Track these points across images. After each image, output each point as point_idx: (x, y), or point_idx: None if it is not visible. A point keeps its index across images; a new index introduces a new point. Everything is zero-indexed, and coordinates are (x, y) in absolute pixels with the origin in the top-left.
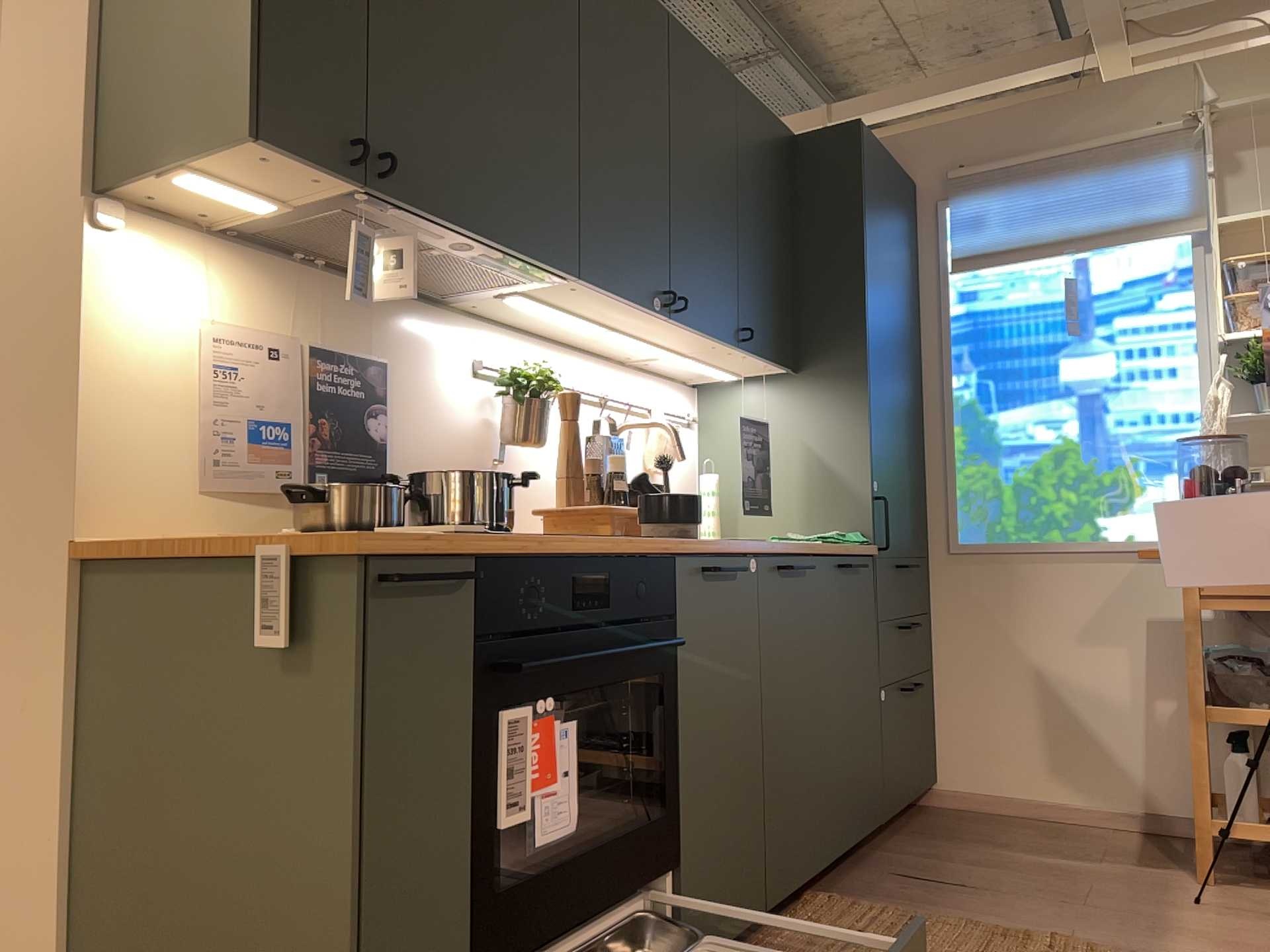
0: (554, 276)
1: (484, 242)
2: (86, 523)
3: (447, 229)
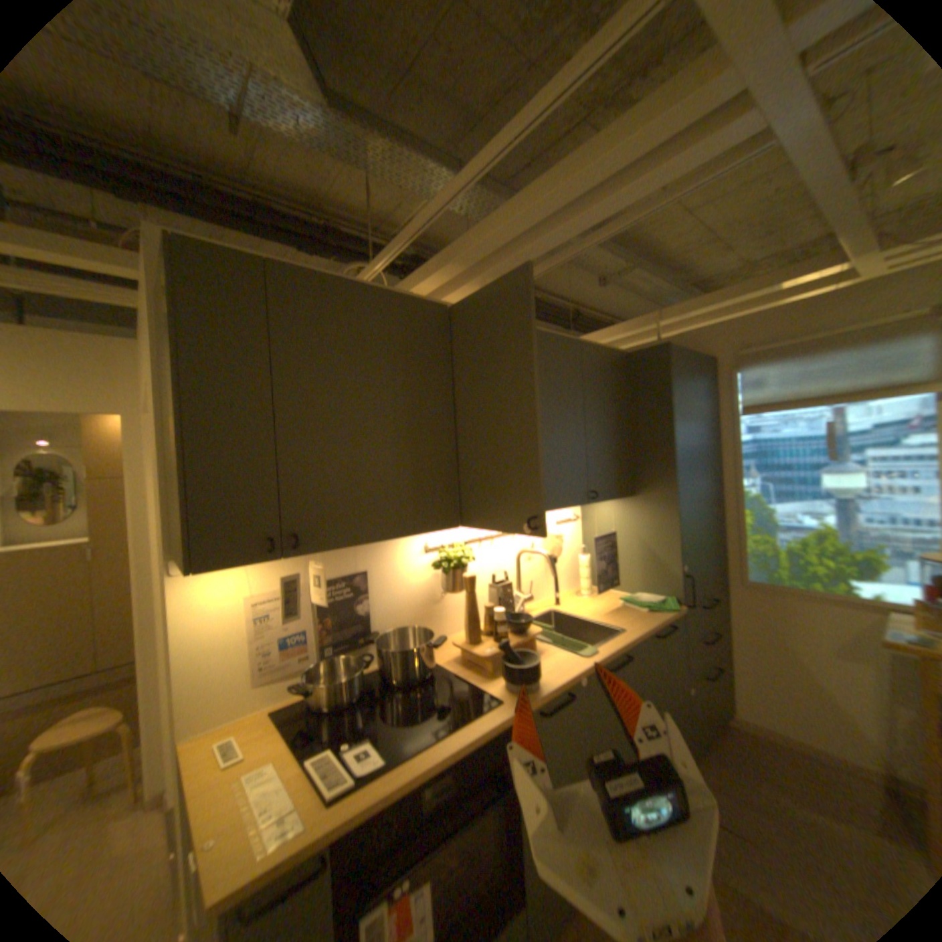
0: (445, 525)
1: (384, 539)
2: (182, 733)
3: (356, 544)
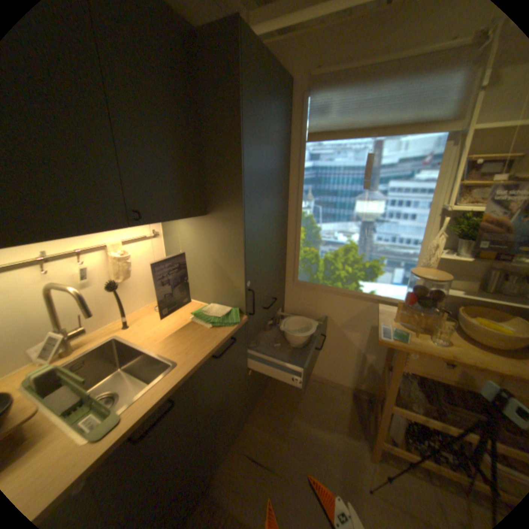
0: None
1: None
2: None
3: None
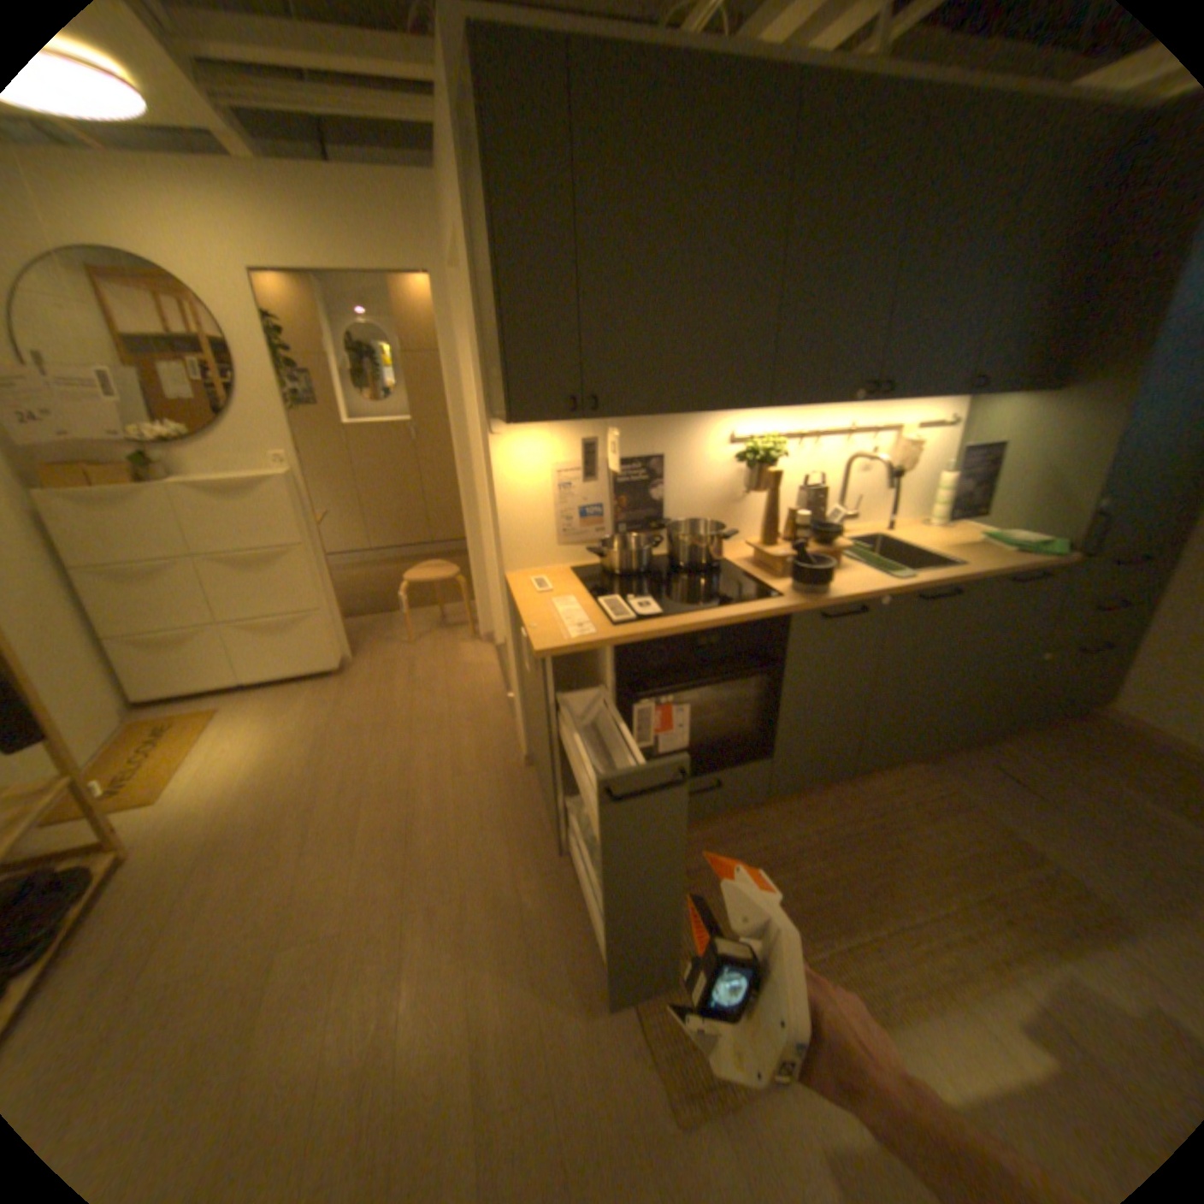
0: (752, 406)
1: (680, 413)
2: (507, 567)
3: (650, 415)
